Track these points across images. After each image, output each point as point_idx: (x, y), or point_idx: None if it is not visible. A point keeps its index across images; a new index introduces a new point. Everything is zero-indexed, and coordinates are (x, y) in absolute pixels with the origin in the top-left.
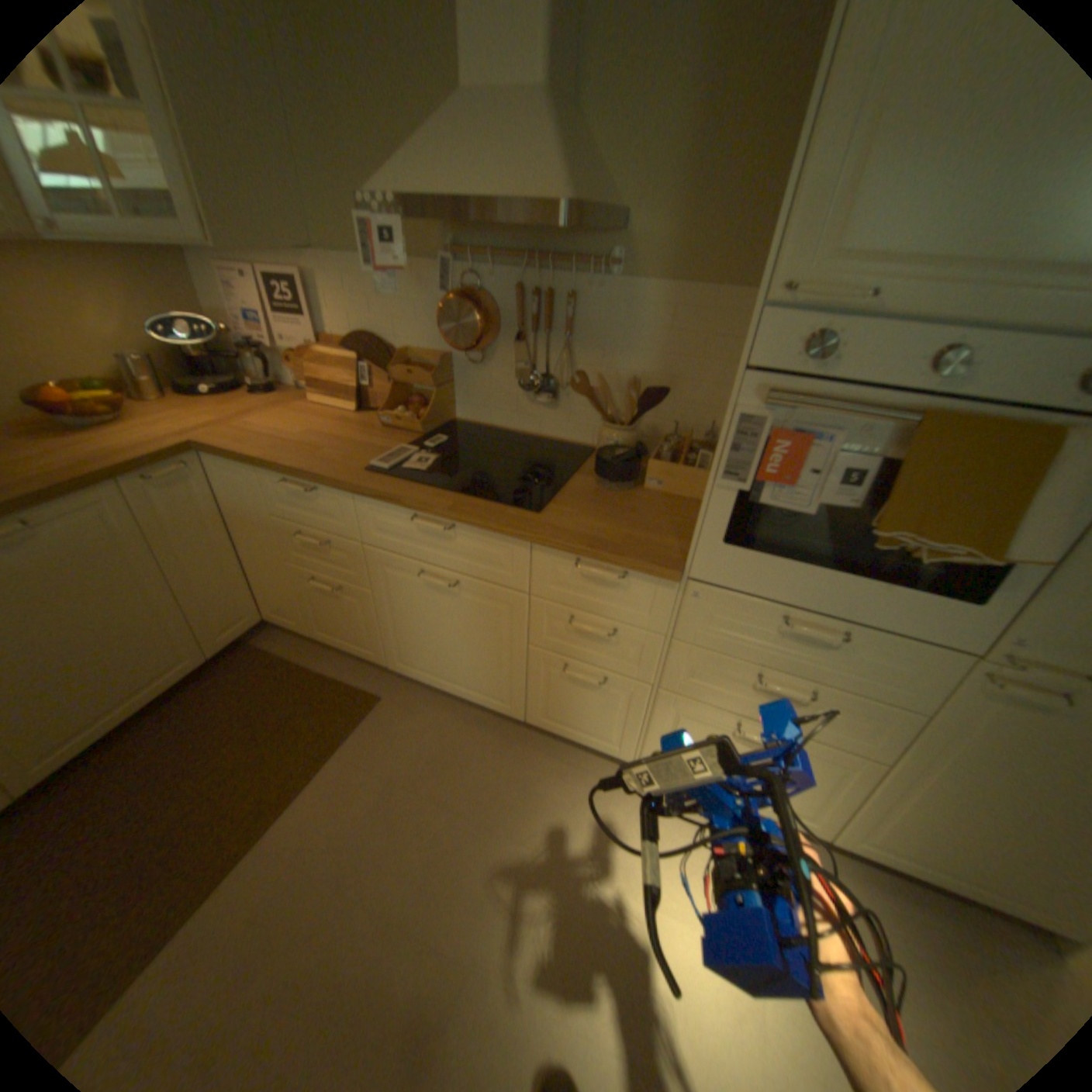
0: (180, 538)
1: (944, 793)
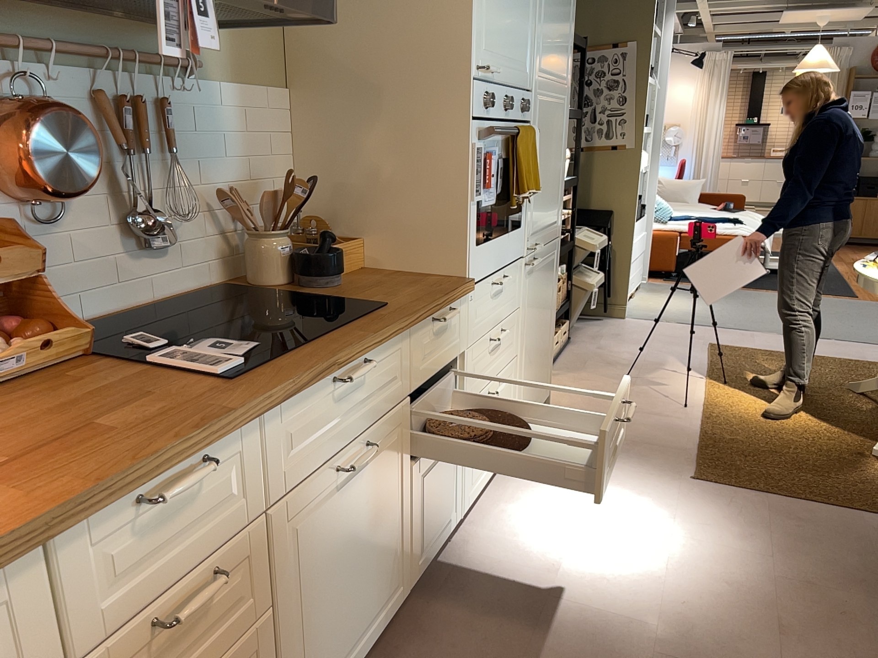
0: None
1: (526, 351)
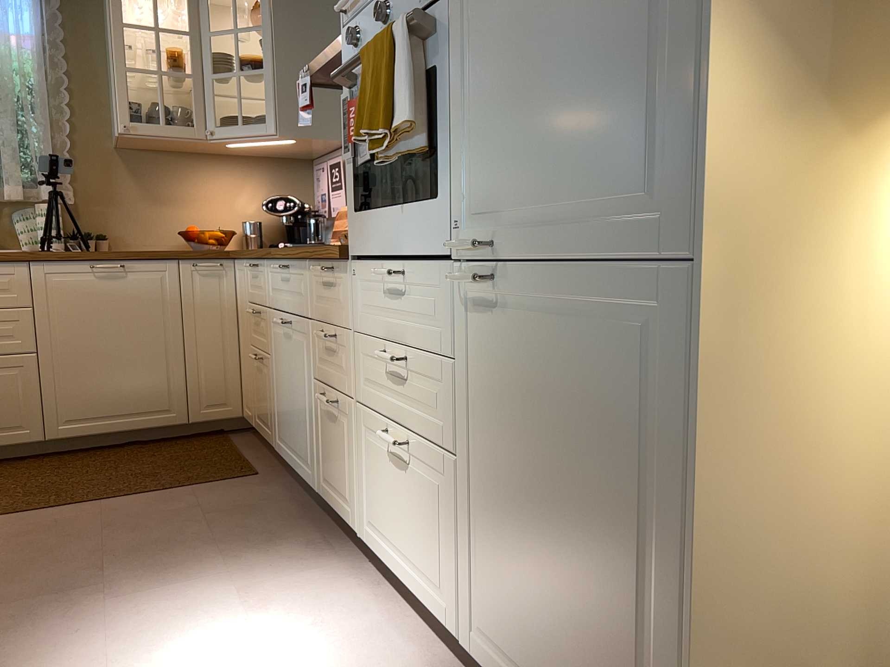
0: (202, 314)
1: (493, 494)
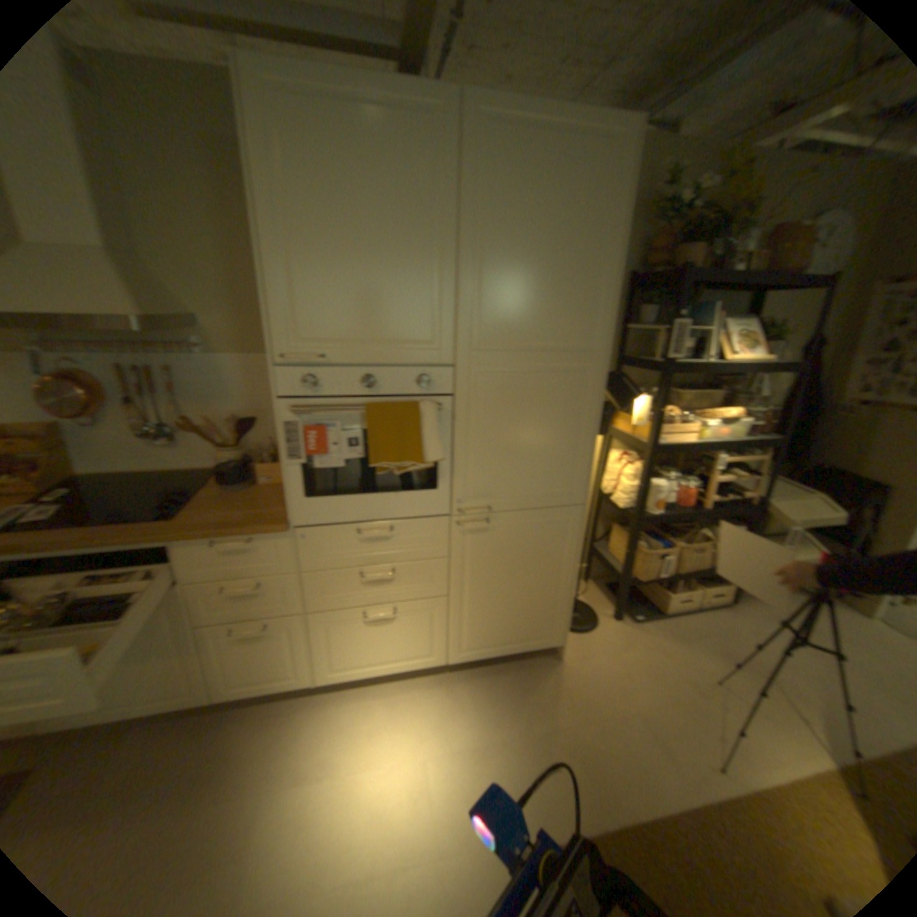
0: None
1: (476, 597)
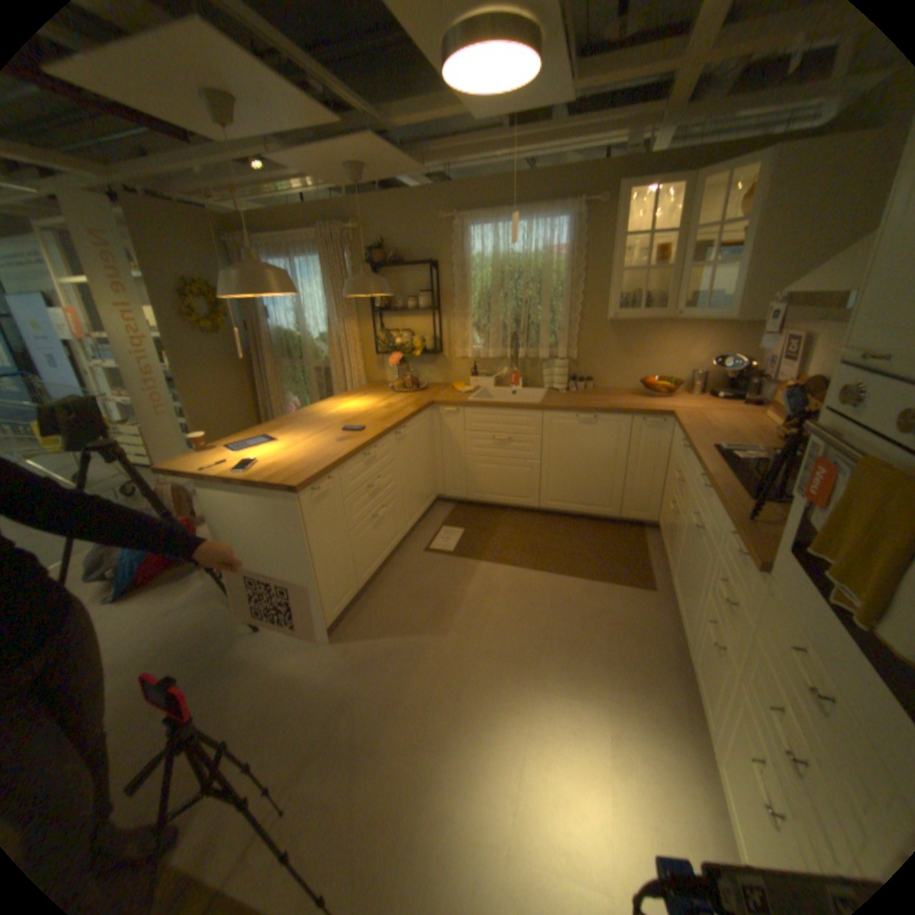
0: (643, 453)
1: None
